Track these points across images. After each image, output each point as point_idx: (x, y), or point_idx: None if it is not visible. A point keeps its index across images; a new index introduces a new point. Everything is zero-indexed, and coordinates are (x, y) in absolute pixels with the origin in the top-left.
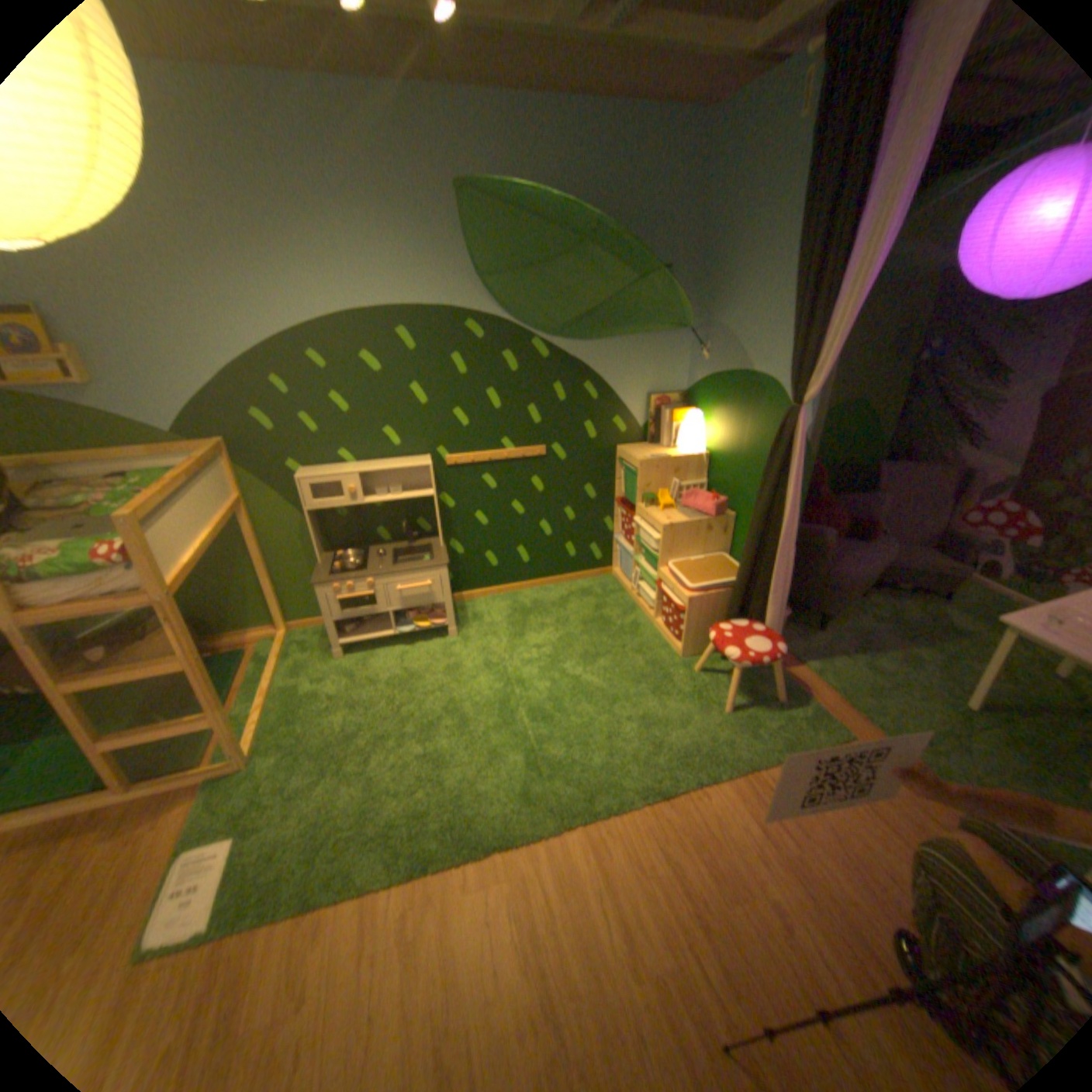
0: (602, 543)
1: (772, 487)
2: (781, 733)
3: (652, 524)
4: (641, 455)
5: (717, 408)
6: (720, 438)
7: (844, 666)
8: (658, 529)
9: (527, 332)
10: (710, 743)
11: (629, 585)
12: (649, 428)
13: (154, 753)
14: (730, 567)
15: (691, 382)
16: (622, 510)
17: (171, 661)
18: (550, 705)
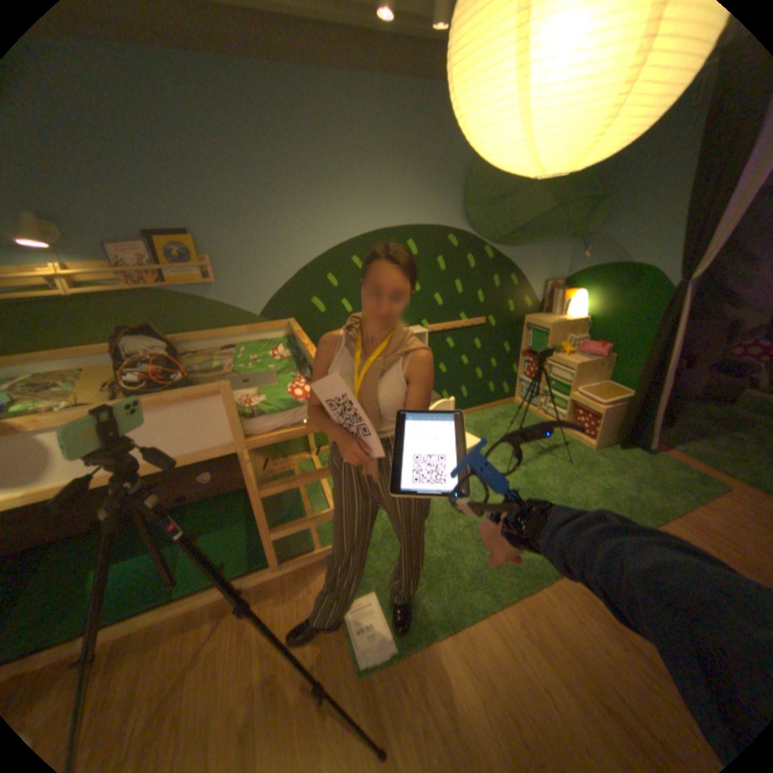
0: (510, 382)
1: (667, 334)
2: (685, 490)
3: (565, 365)
4: (547, 321)
5: (597, 288)
6: (601, 308)
7: (697, 448)
8: (572, 368)
9: (482, 242)
10: (646, 500)
11: (532, 409)
12: (545, 304)
13: (277, 542)
14: (618, 389)
15: (571, 273)
16: (531, 358)
17: (323, 469)
18: (529, 486)
